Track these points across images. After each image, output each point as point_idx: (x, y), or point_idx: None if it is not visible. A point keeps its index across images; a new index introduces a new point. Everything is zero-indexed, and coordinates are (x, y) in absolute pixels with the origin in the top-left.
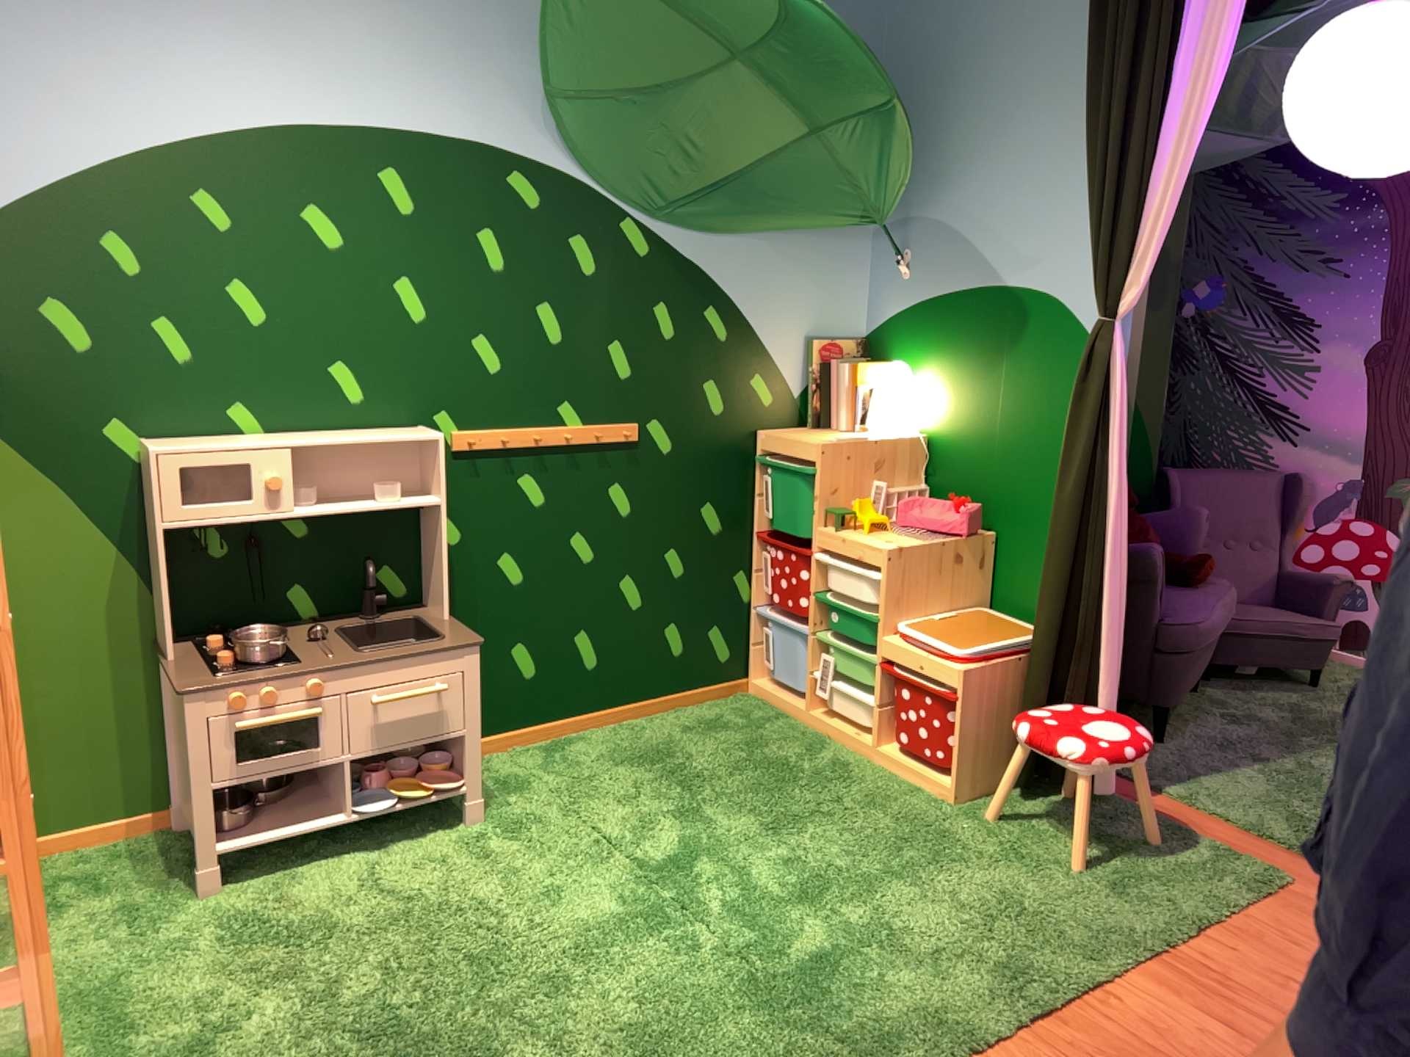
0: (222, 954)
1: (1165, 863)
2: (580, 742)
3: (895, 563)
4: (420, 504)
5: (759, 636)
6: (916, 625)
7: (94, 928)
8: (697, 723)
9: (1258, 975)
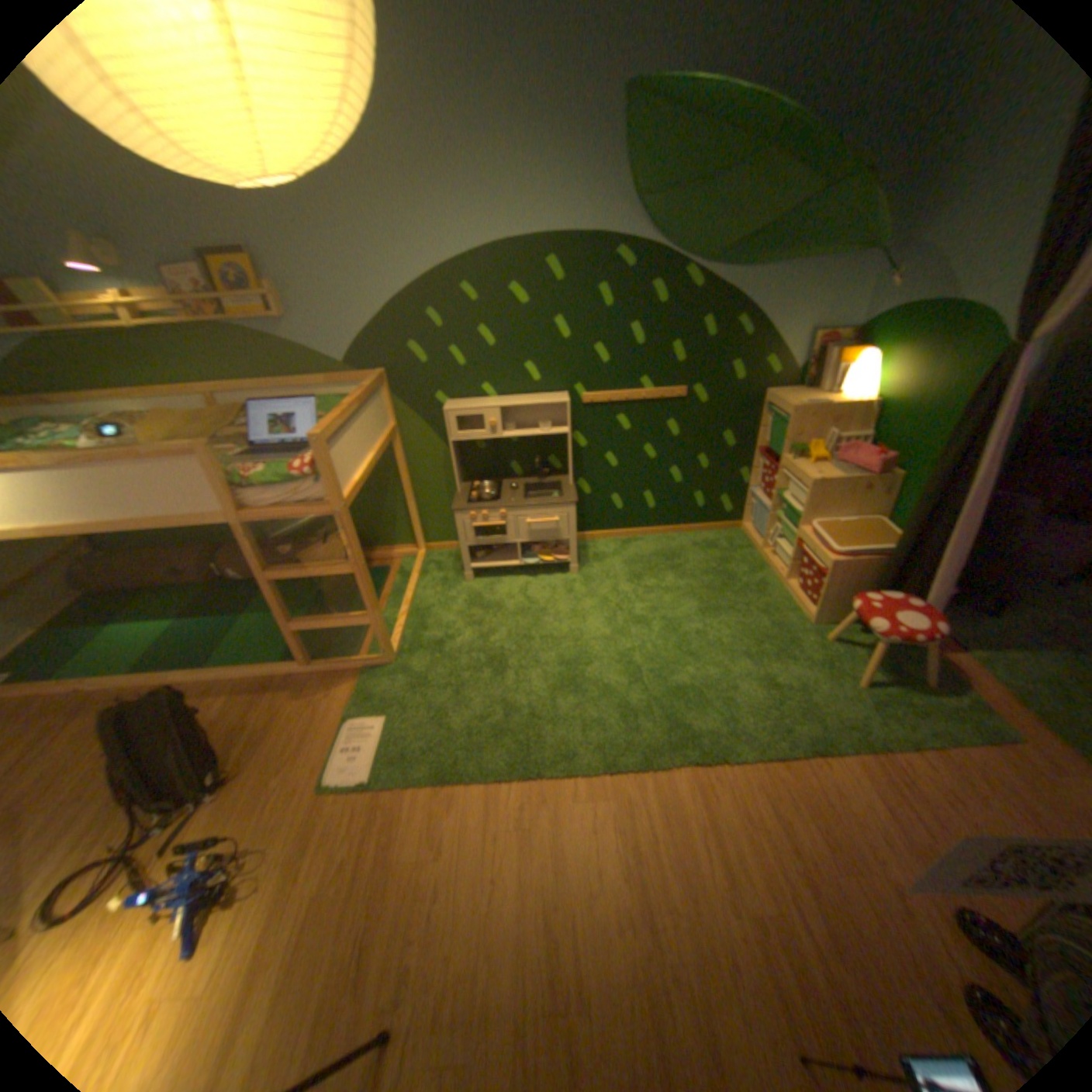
0: (464, 608)
1: (923, 704)
2: (640, 542)
3: (815, 488)
4: (558, 434)
5: (750, 502)
6: (823, 524)
7: (433, 585)
8: (702, 542)
9: (937, 792)
